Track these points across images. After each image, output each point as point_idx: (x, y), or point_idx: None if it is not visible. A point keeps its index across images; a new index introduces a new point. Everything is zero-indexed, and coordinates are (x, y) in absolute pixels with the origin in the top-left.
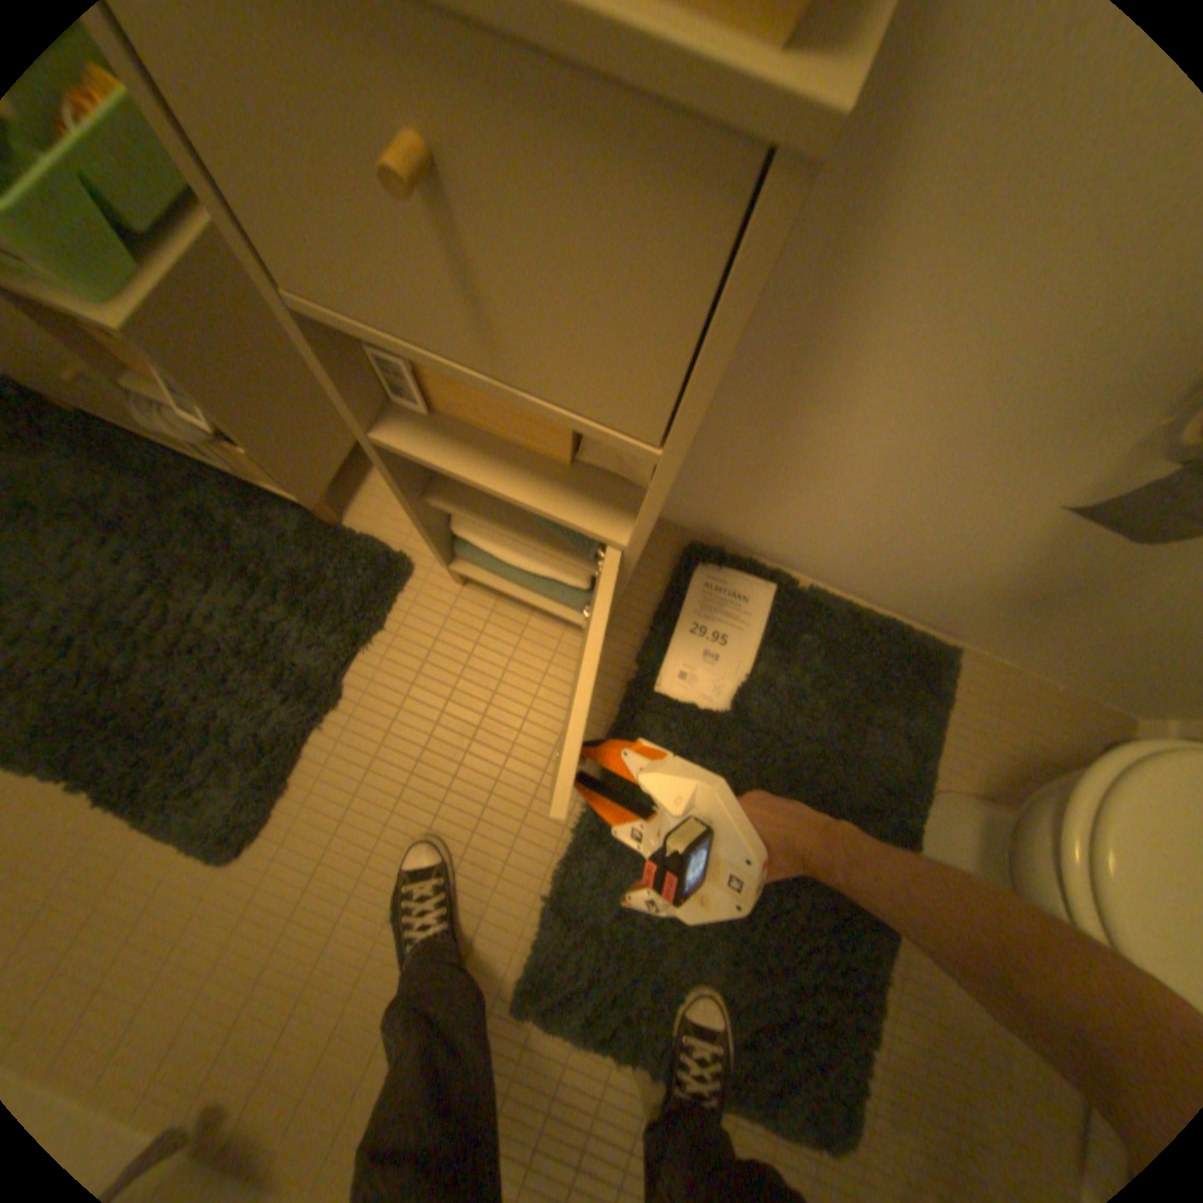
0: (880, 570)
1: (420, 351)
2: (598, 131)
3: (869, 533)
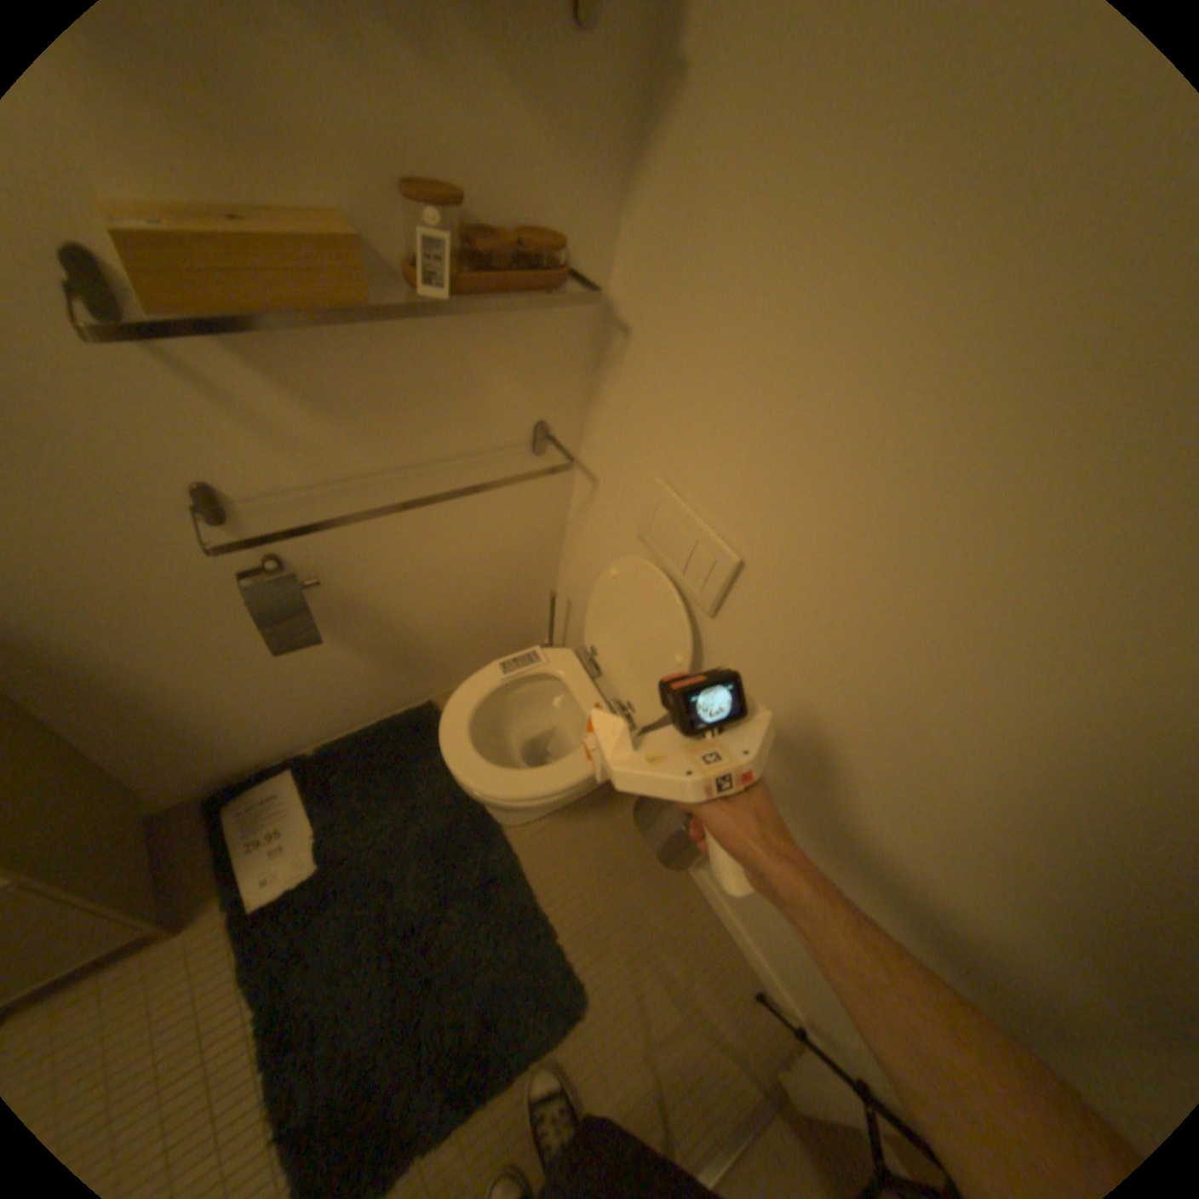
0: (327, 713)
1: None
2: None
3: (285, 708)
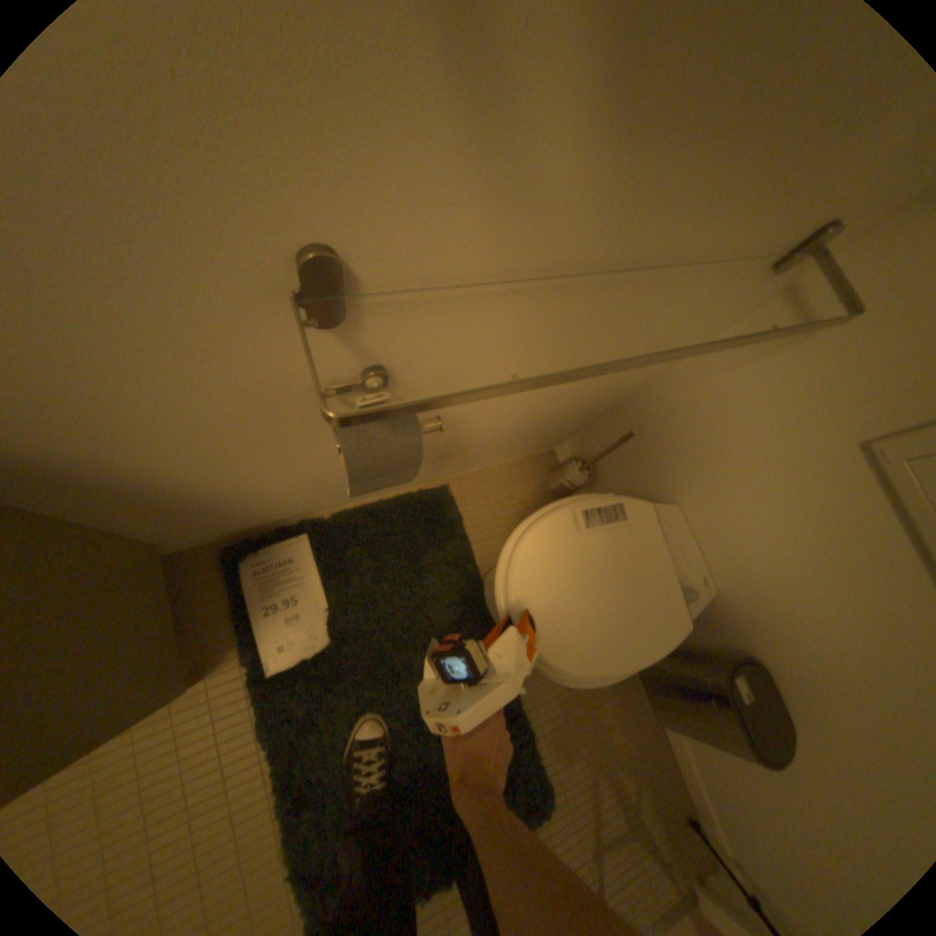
0: None
1: None
2: None
3: (317, 489)
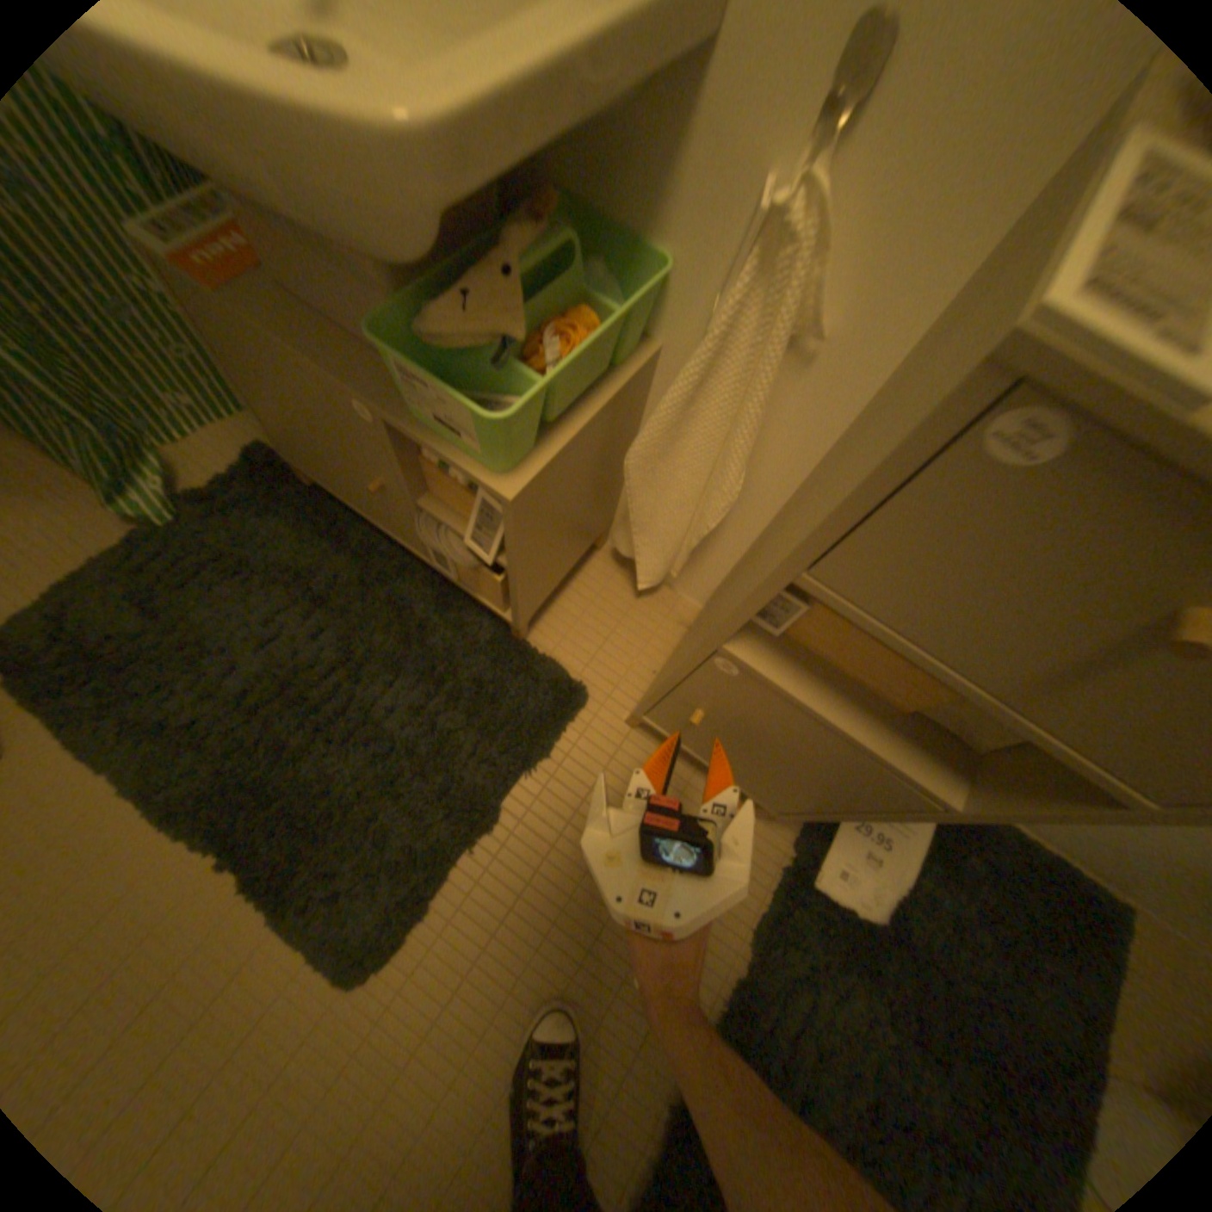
0: None
1: (916, 651)
2: None
3: None
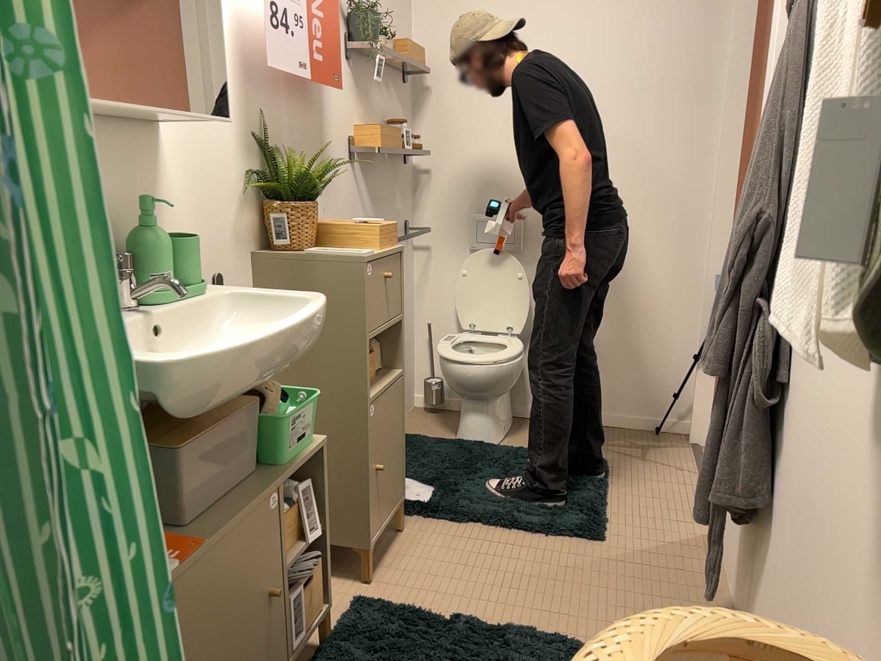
0: None
1: (382, 330)
2: (395, 263)
3: None
